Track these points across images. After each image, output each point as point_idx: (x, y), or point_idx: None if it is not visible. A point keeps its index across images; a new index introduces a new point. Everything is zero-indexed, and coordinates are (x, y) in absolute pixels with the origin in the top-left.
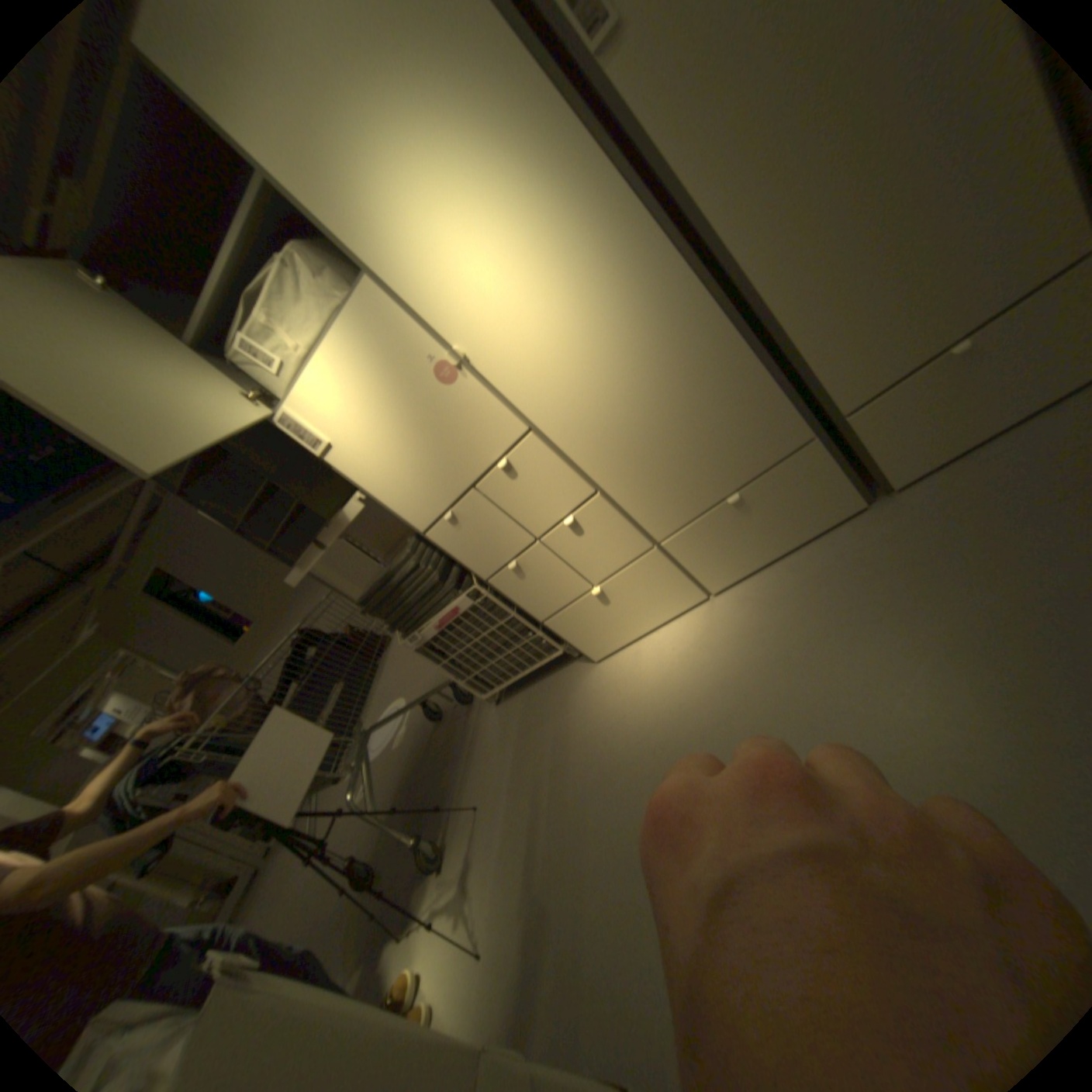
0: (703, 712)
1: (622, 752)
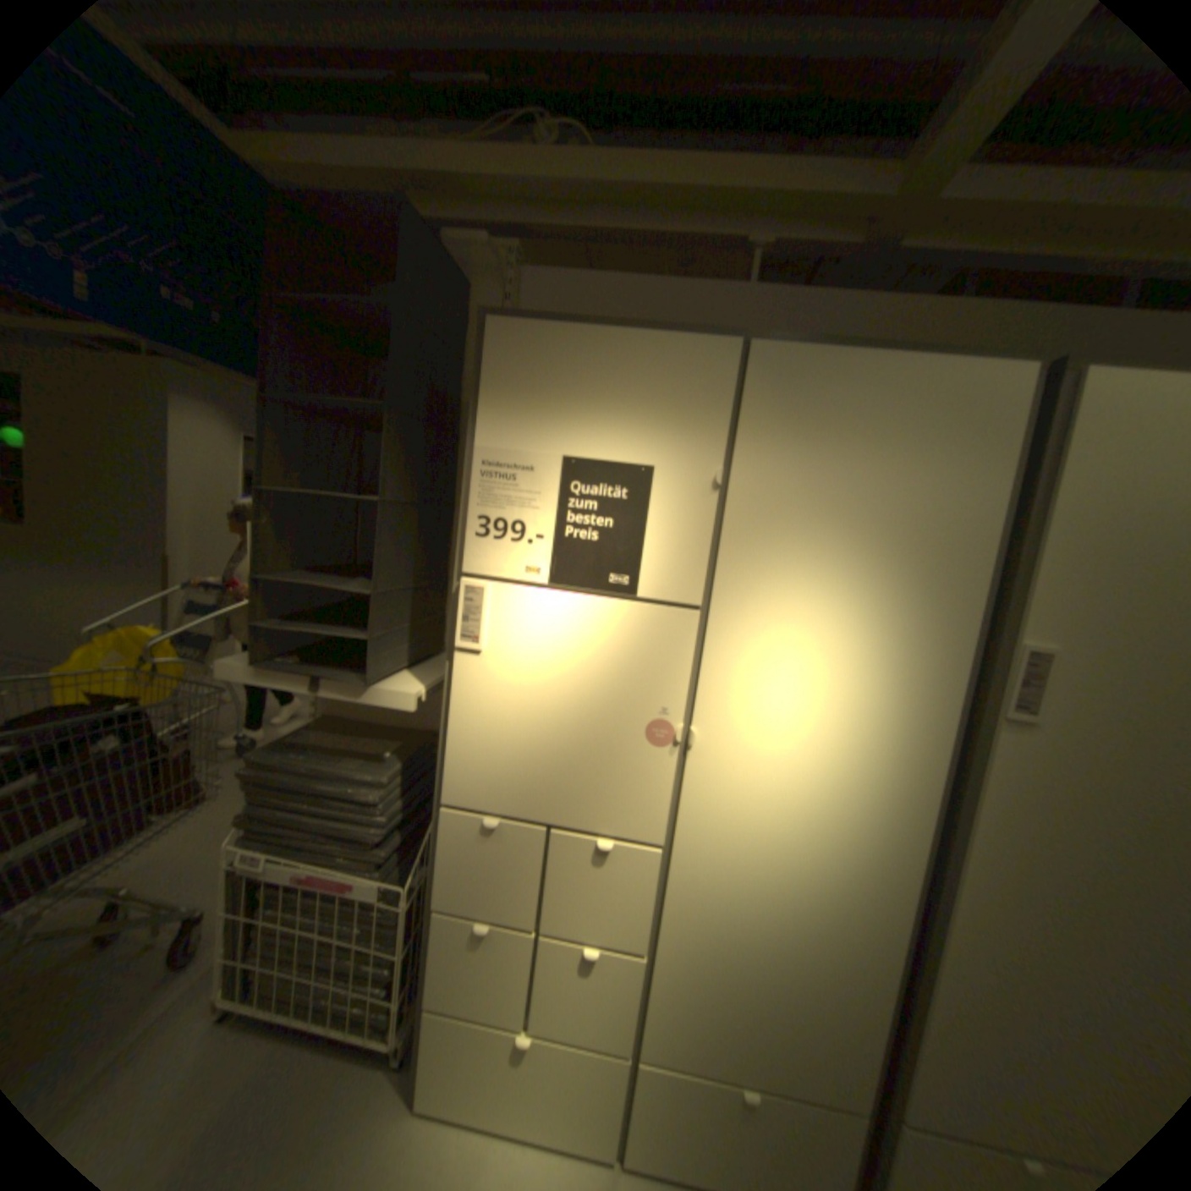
0: None
1: None
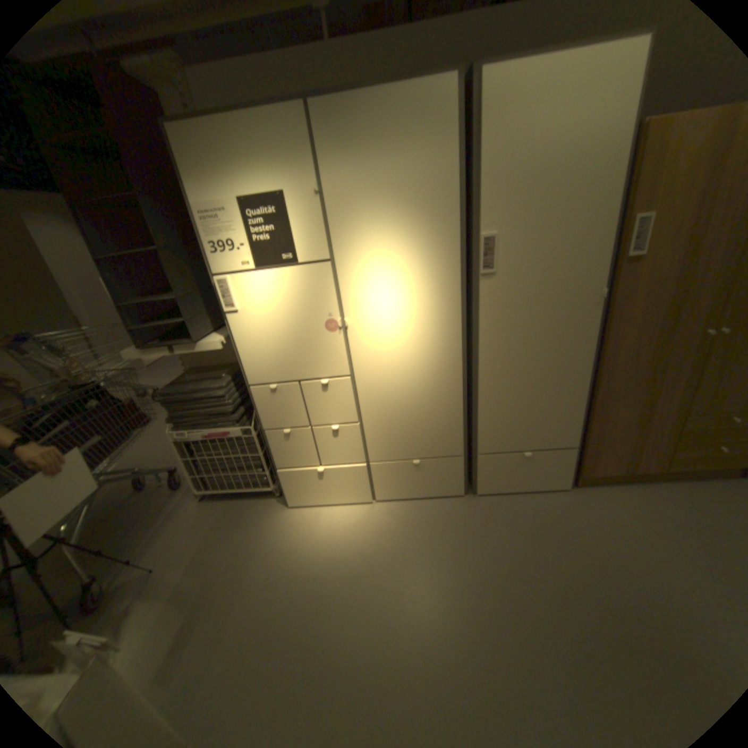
0: (345, 566)
1: (285, 571)
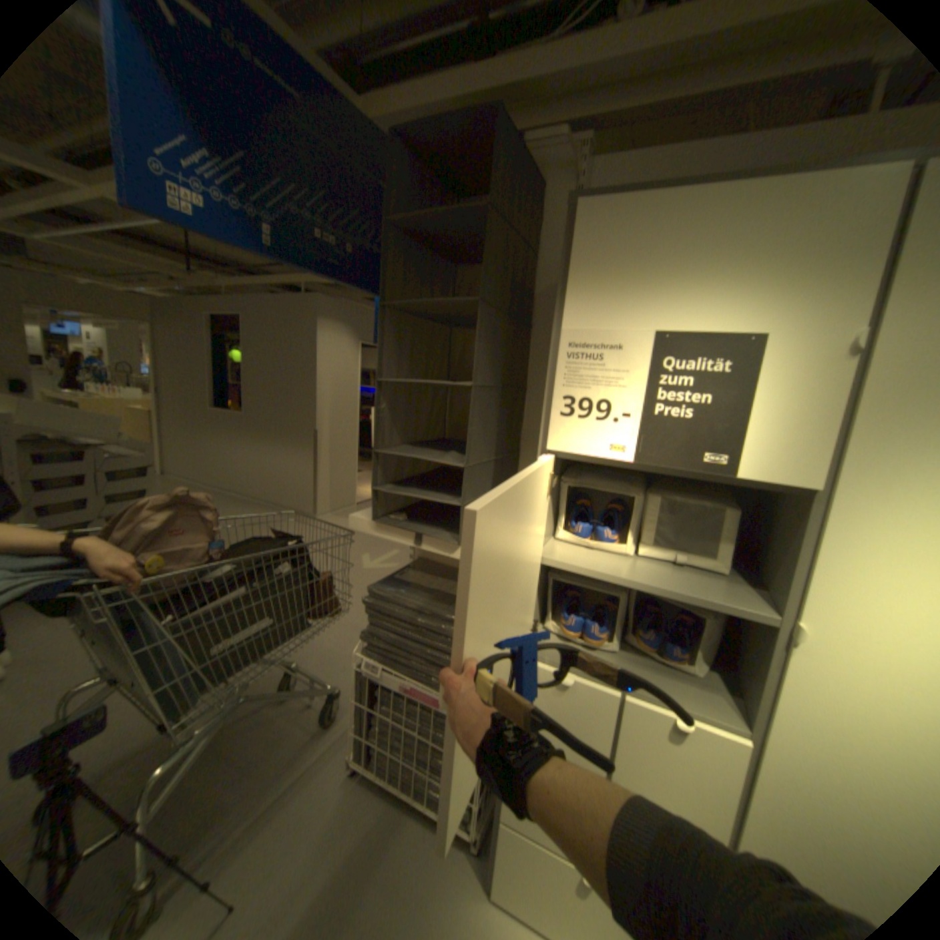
0: None
1: None
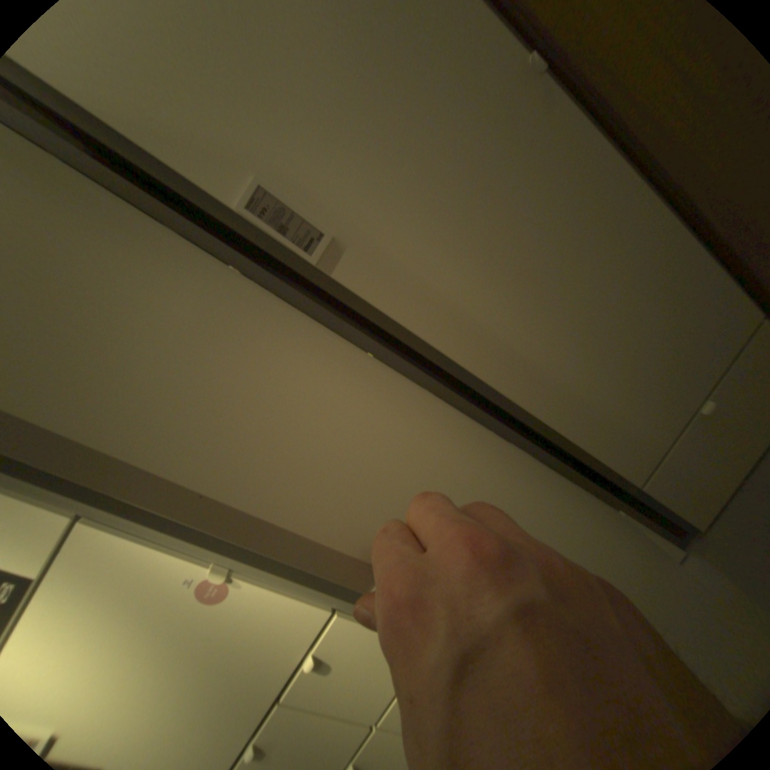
0: None
1: None
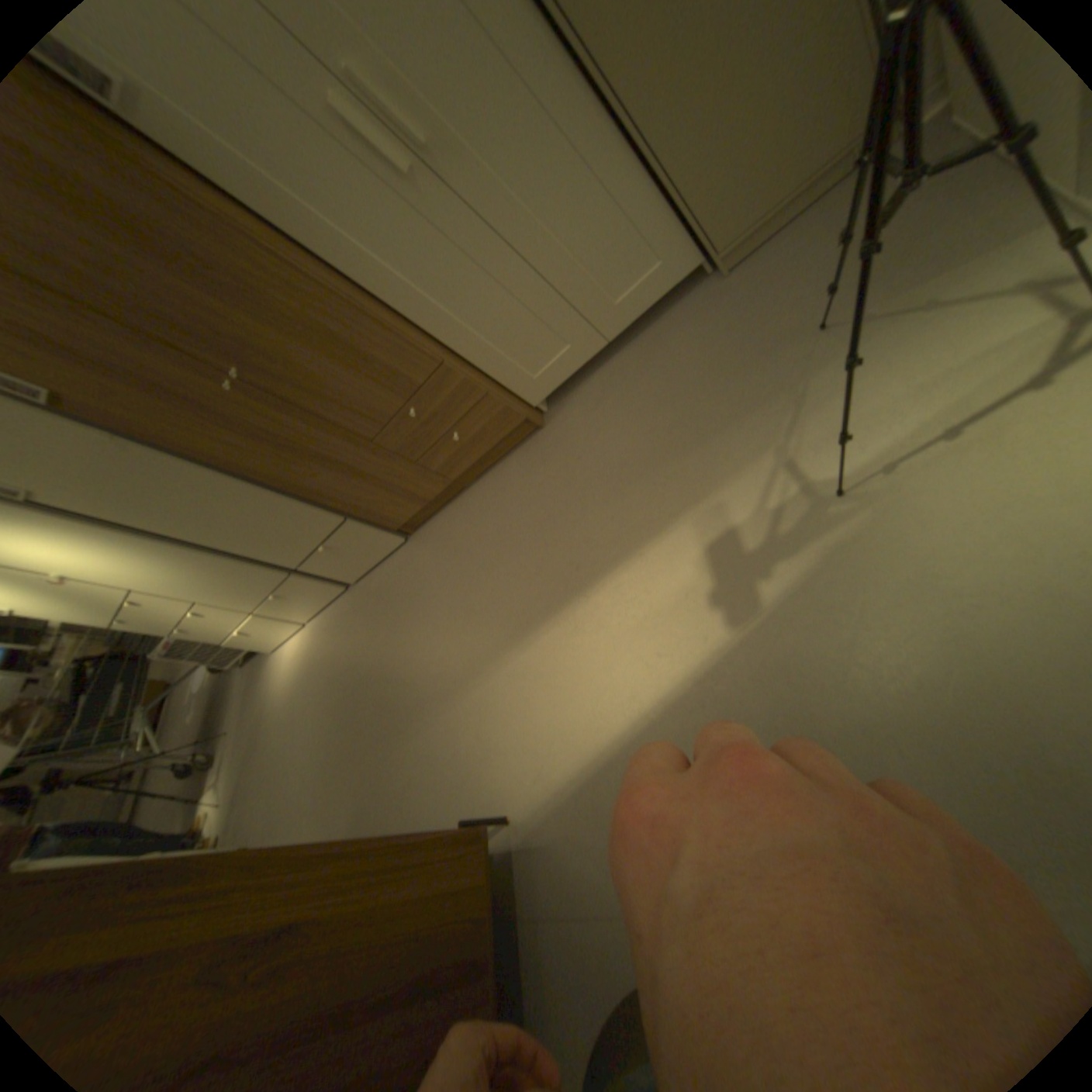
0: (288, 693)
1: (268, 709)
